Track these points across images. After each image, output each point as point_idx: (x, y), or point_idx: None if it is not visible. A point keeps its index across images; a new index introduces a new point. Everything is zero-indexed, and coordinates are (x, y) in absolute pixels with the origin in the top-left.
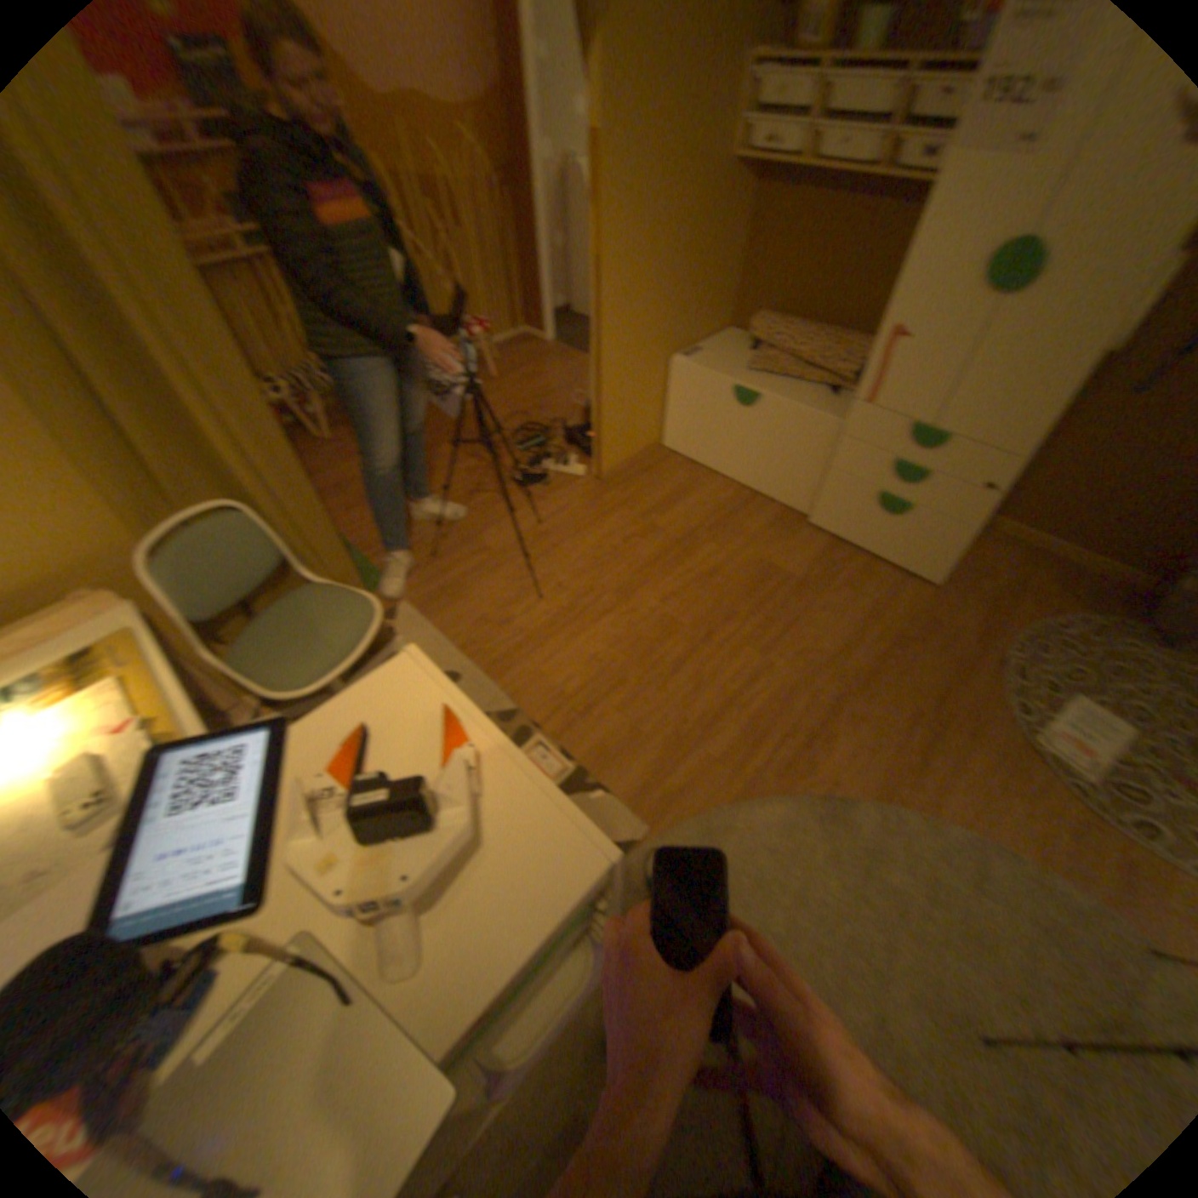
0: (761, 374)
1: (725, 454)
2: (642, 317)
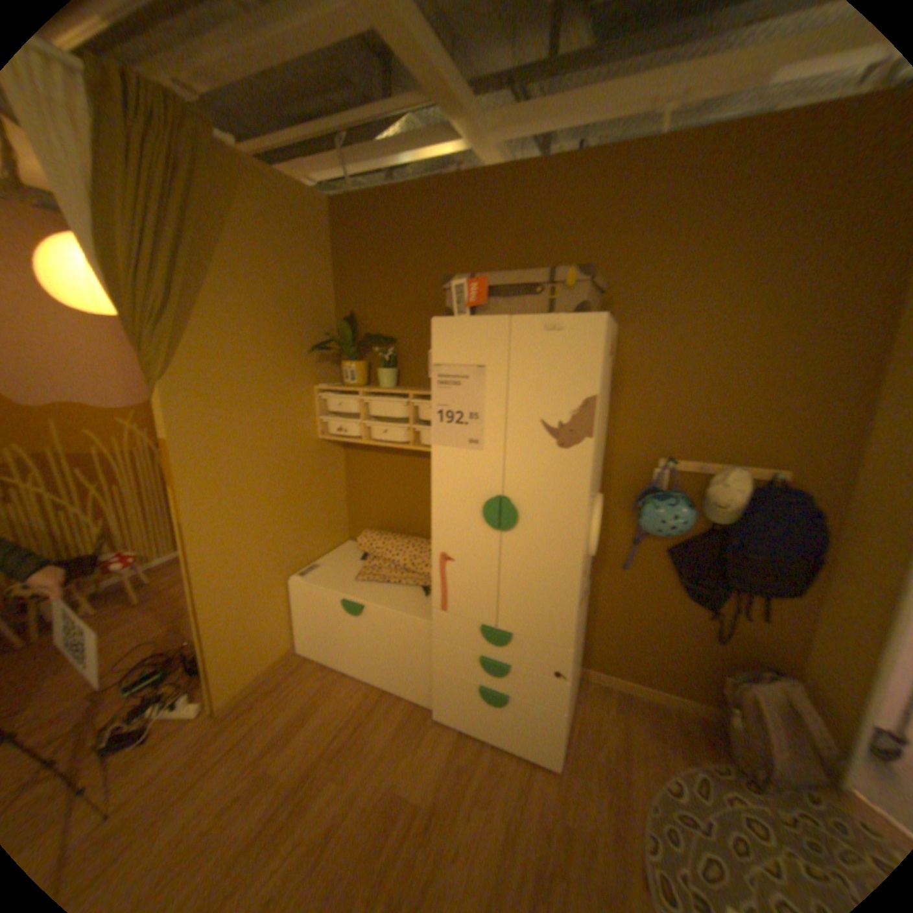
0: (367, 582)
1: (349, 657)
2: (247, 555)
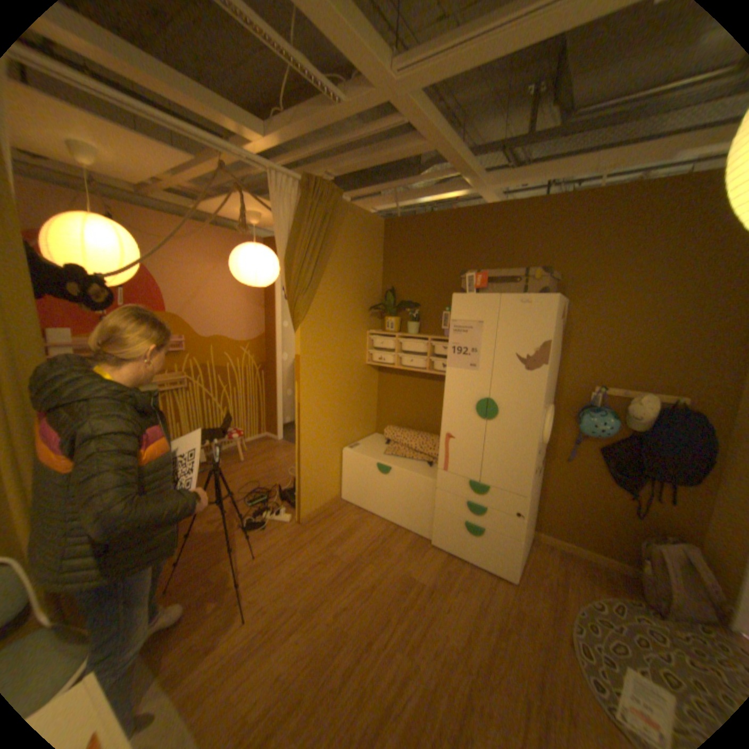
0: (390, 456)
1: (376, 502)
2: (324, 429)
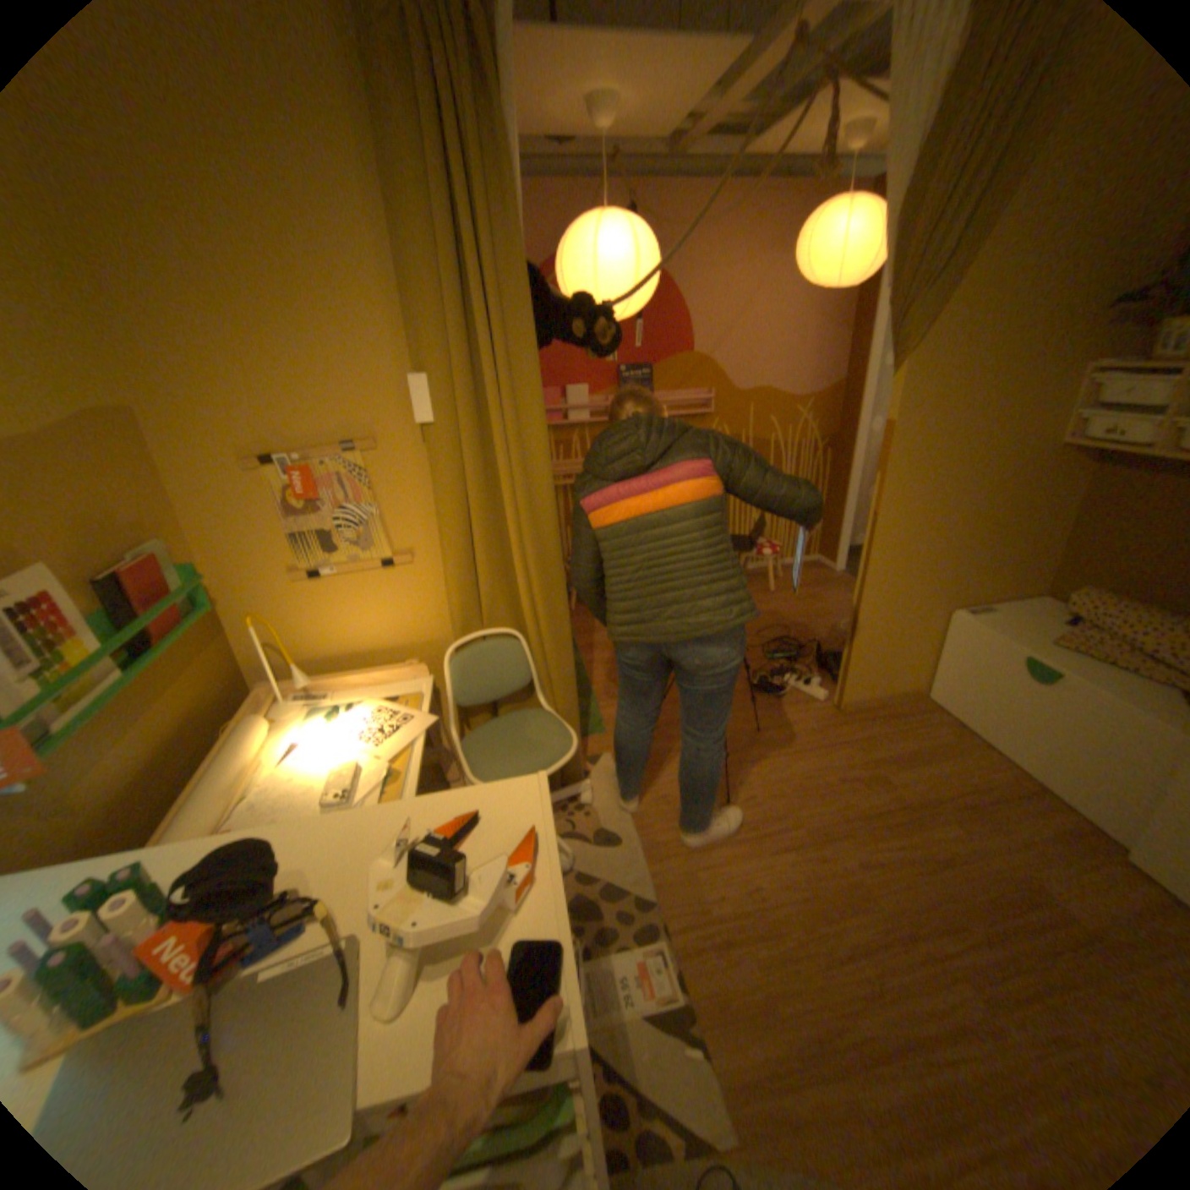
0: (1072, 652)
1: (1007, 729)
2: (920, 567)
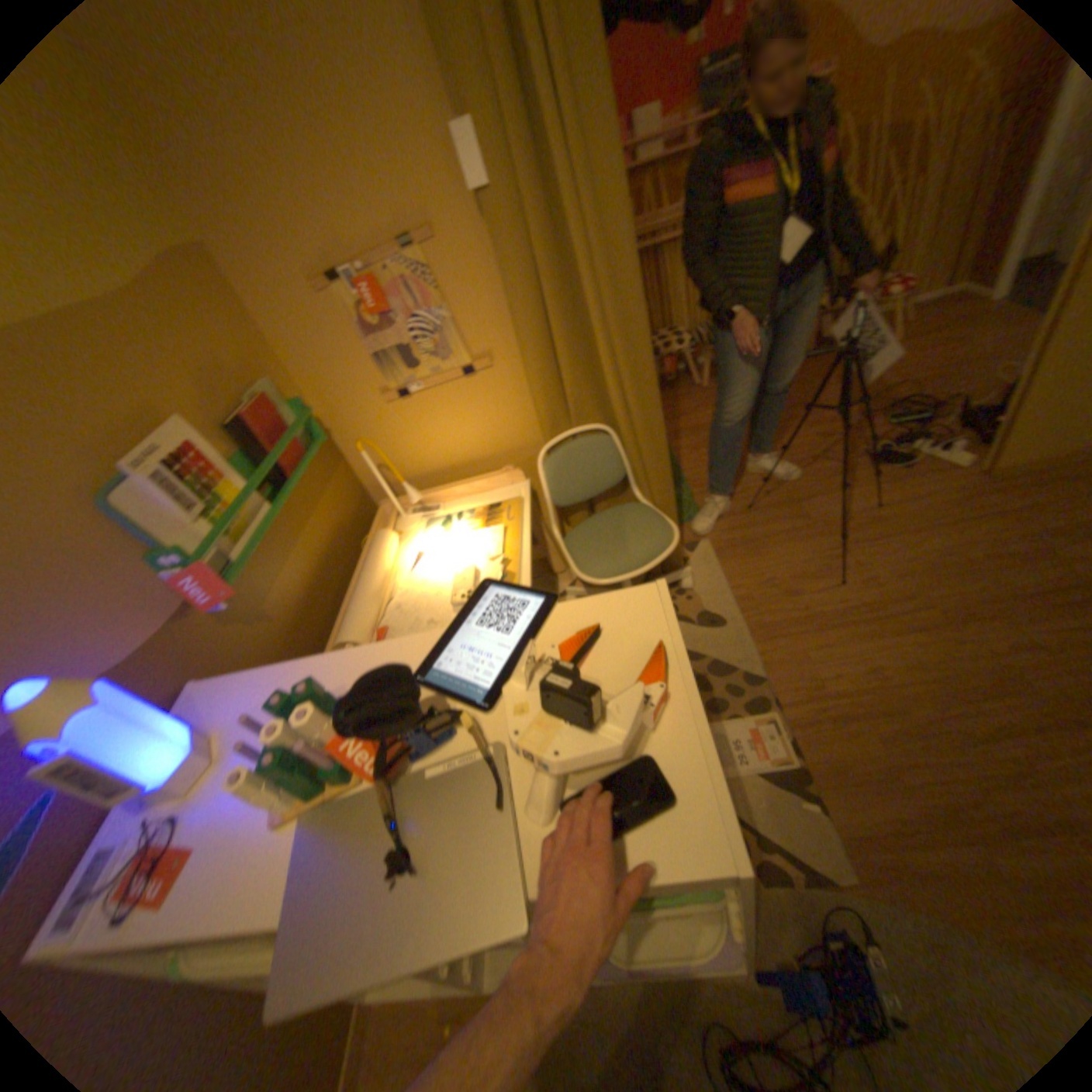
0: None
1: None
2: None
